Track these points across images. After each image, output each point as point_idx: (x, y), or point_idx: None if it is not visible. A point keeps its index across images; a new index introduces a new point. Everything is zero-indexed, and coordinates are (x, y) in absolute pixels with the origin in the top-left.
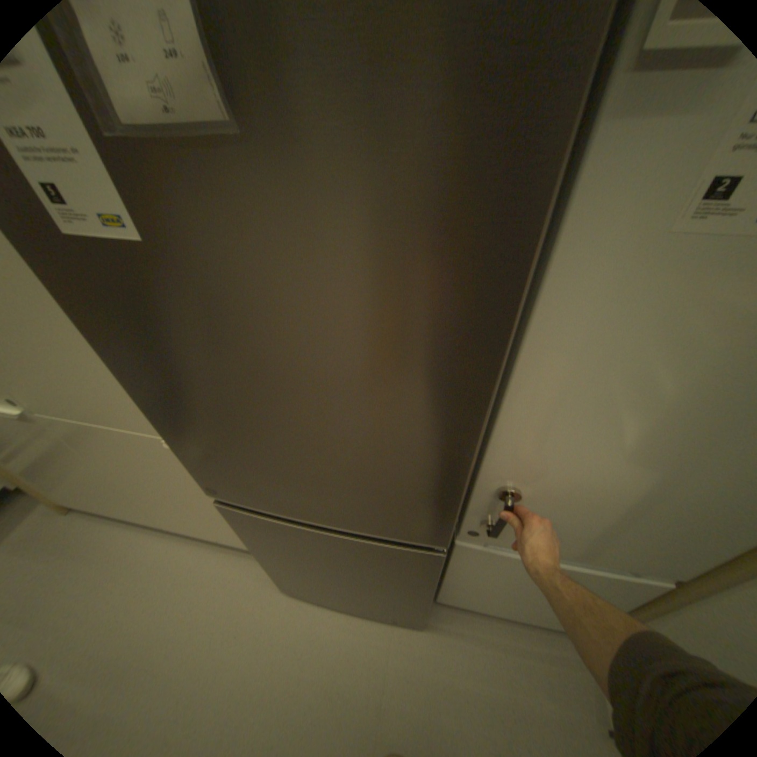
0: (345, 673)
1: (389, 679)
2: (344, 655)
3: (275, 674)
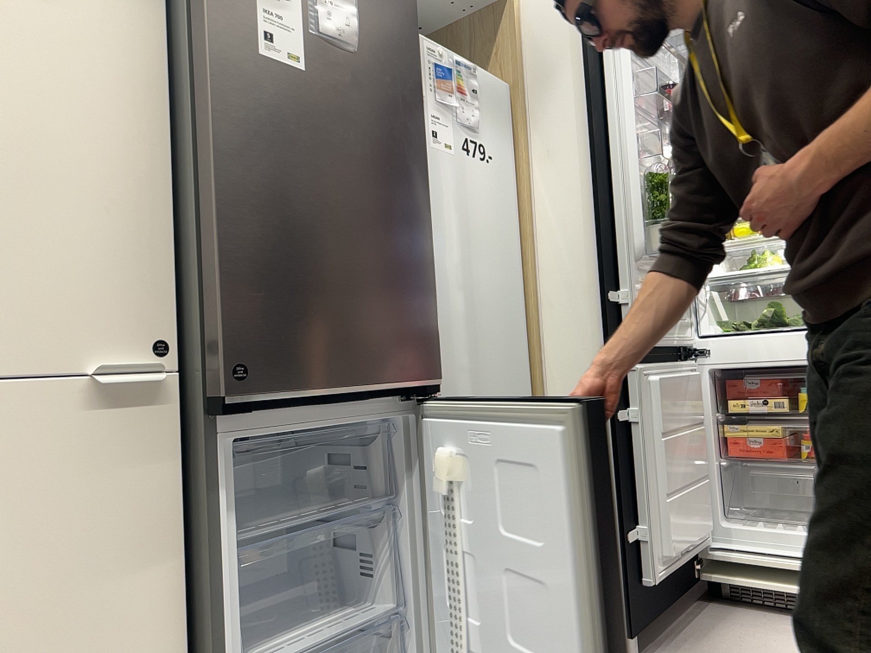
0: None
1: None
2: None
3: None
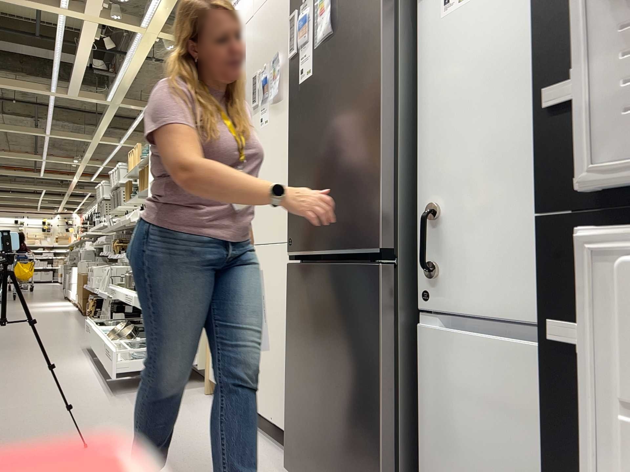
0: None
1: None
2: None
3: None
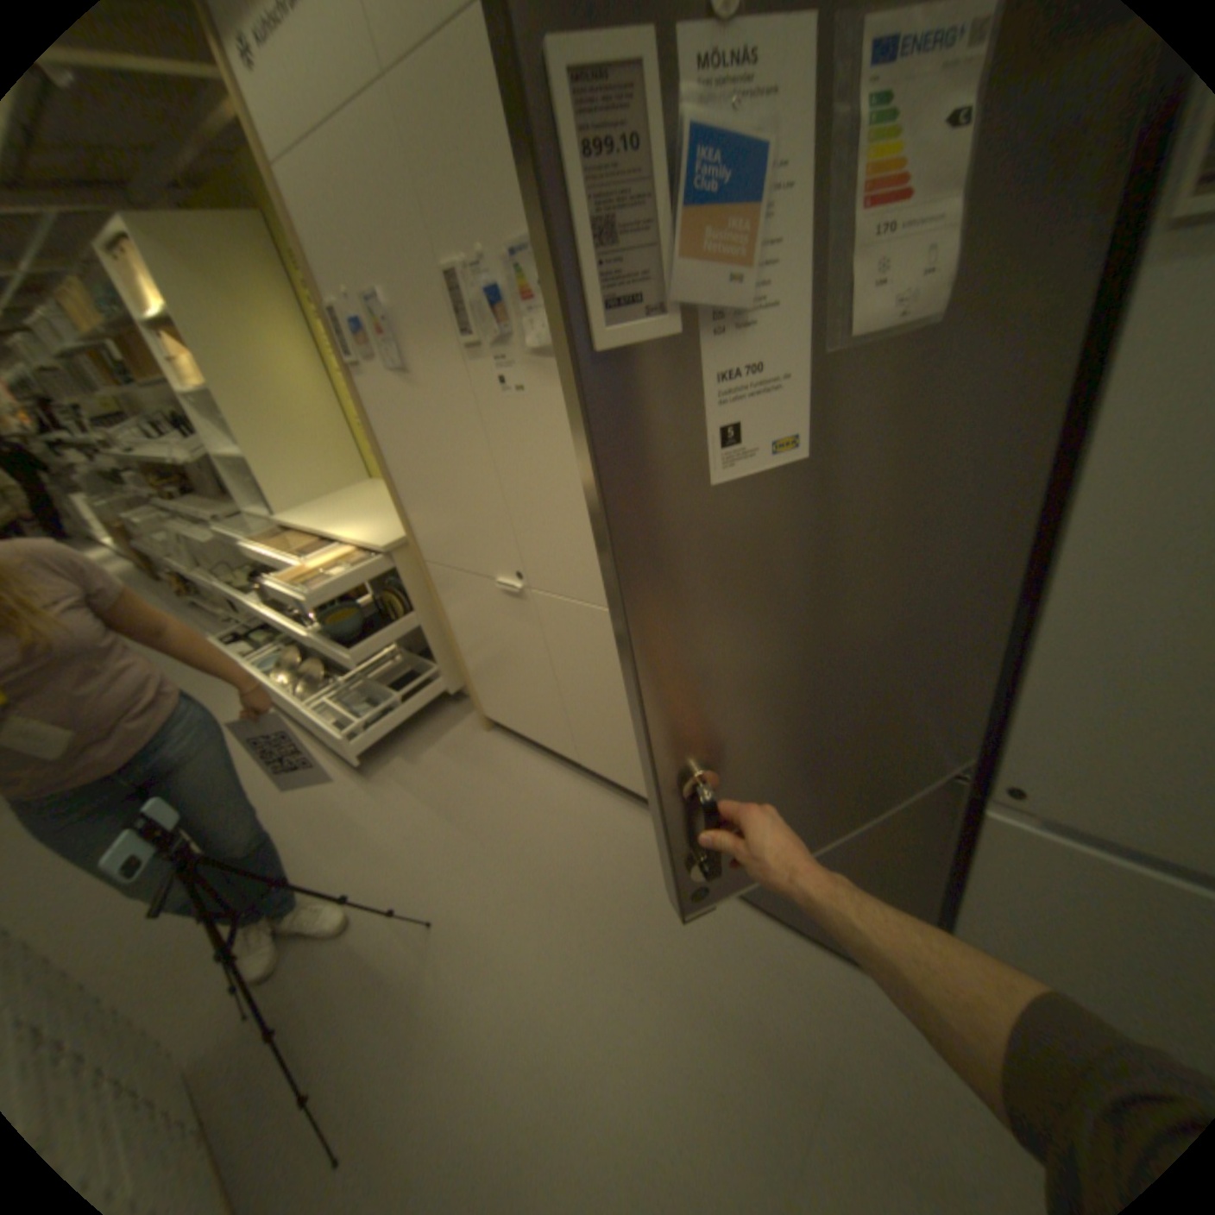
0: (787, 1002)
1: (853, 1038)
2: (786, 980)
3: (692, 963)
